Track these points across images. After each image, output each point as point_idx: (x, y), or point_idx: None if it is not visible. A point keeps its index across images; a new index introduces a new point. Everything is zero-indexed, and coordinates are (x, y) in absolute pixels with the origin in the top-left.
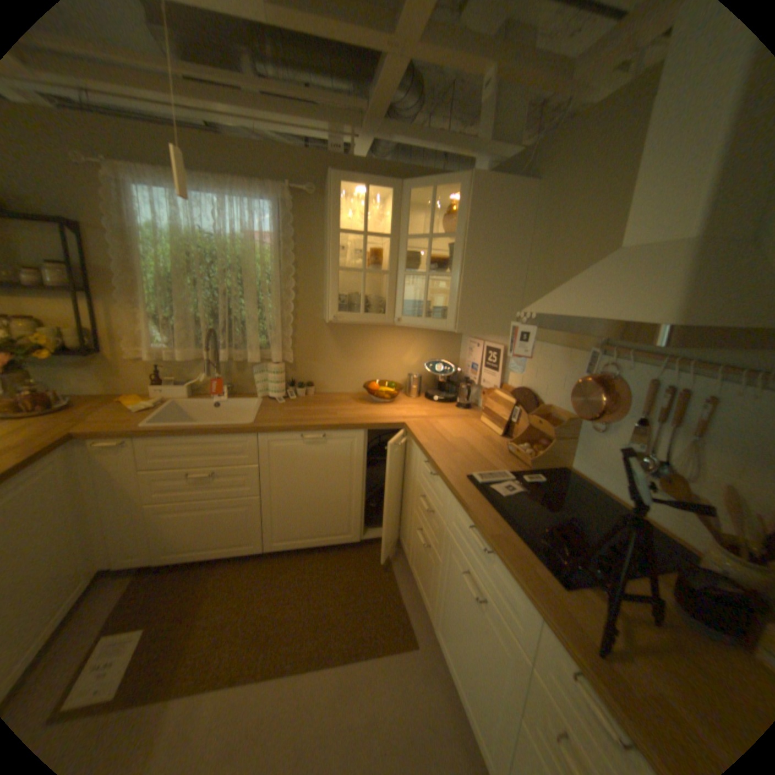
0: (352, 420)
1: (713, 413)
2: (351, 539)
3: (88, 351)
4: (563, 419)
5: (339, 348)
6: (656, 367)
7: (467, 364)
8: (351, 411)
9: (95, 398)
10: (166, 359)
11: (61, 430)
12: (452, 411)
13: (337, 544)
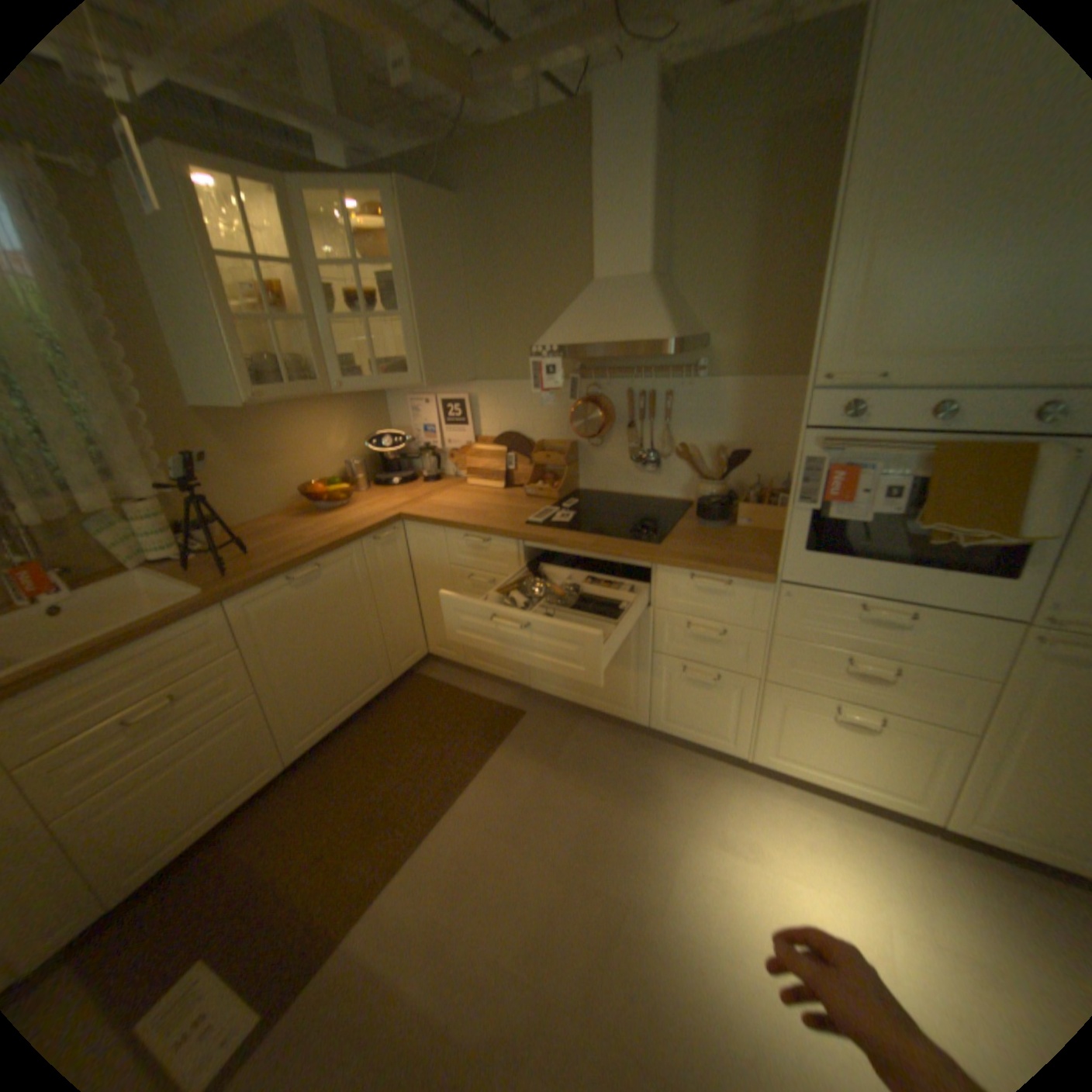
0: (337, 534)
1: (669, 402)
2: (384, 684)
3: None
4: (557, 449)
5: (230, 451)
6: (624, 378)
7: (414, 428)
8: (317, 529)
9: None
10: None
11: None
12: (427, 488)
13: (371, 700)
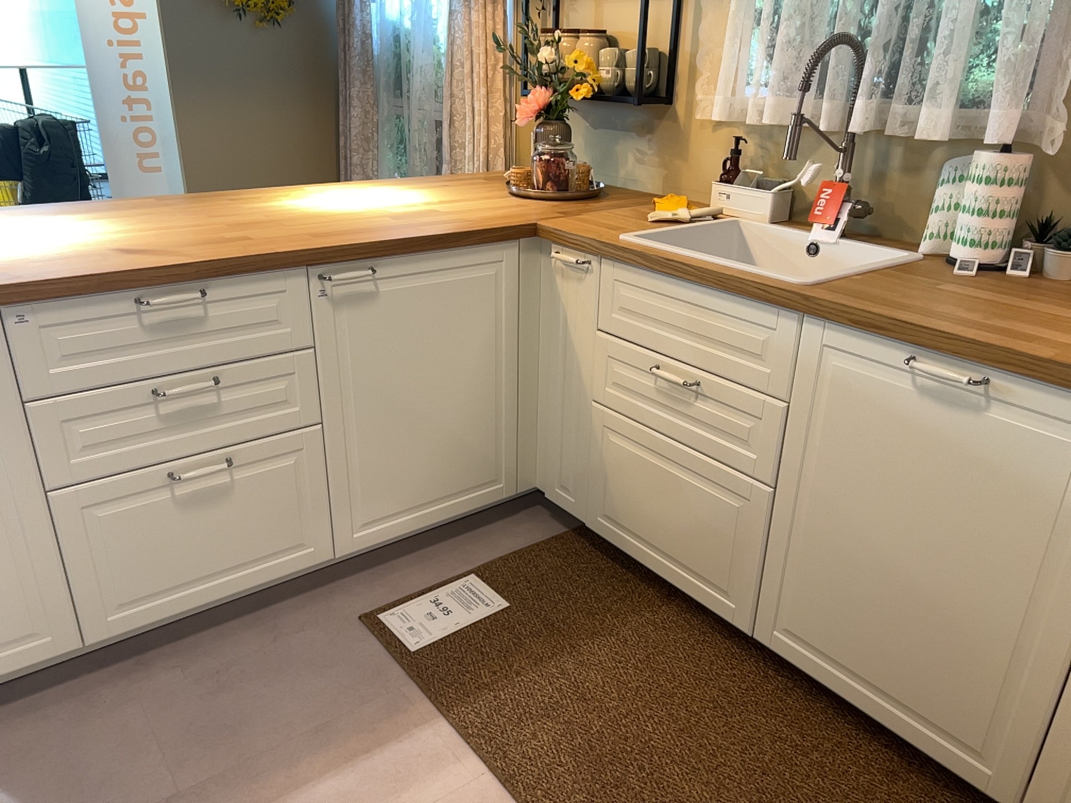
0: None
1: None
2: (988, 784)
3: (655, 102)
4: None
5: None
6: None
7: None
8: None
9: (639, 196)
10: (760, 127)
11: (532, 218)
12: None
13: (938, 762)
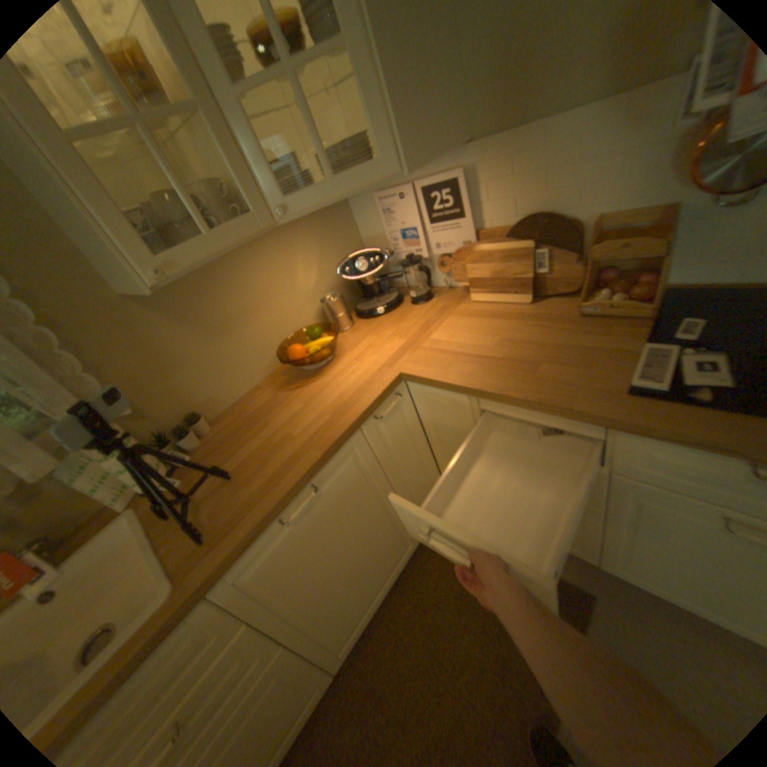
0: (330, 426)
1: None
2: (413, 548)
3: None
4: (632, 222)
5: (190, 329)
6: None
7: (390, 235)
8: (305, 412)
9: None
10: None
11: None
12: (419, 312)
13: (403, 568)
